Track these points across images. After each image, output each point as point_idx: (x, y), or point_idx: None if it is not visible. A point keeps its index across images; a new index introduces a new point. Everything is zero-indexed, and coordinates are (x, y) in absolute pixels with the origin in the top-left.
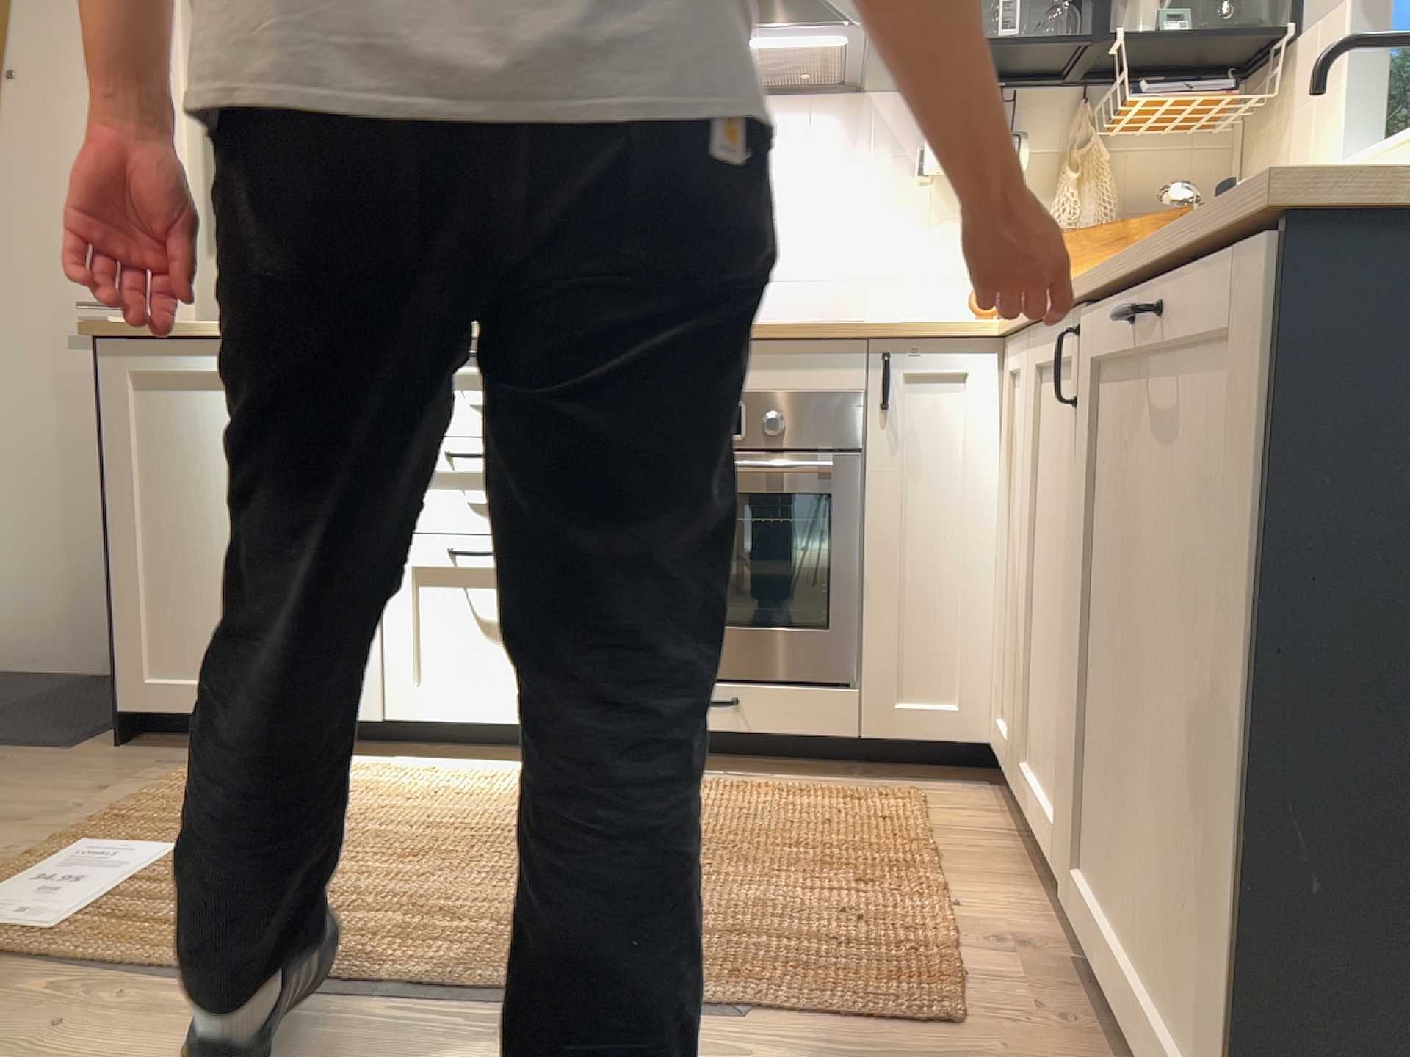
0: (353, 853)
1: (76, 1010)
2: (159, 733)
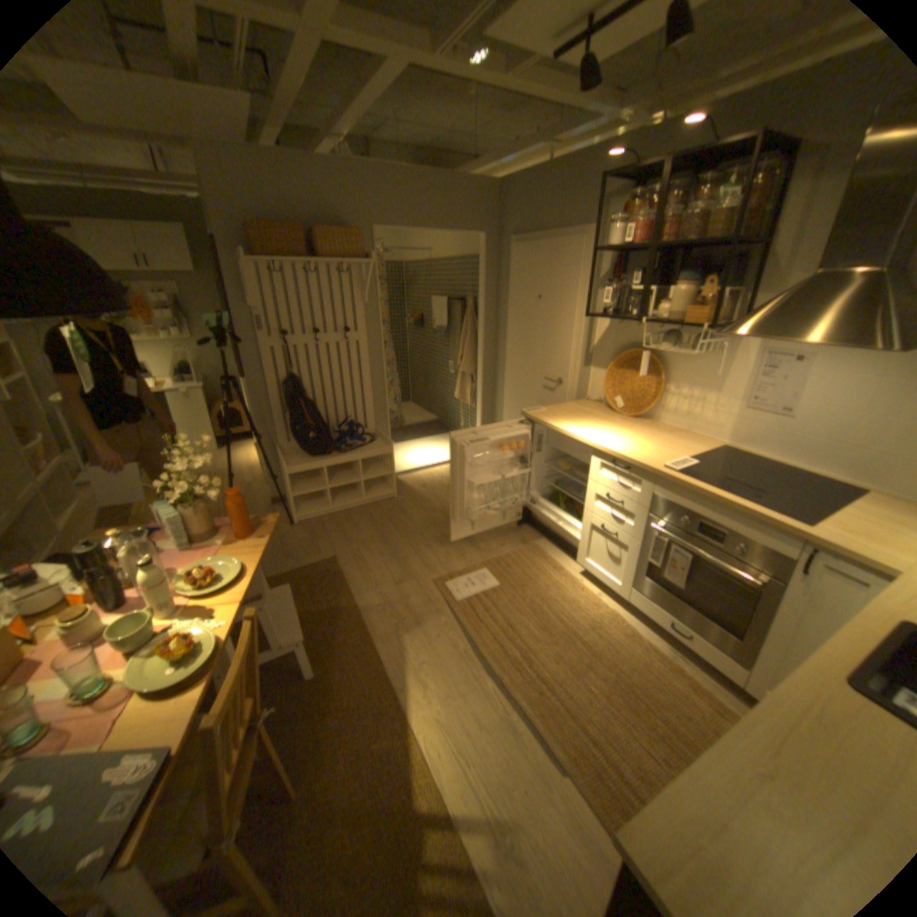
0: (532, 612)
1: (447, 629)
2: (530, 524)
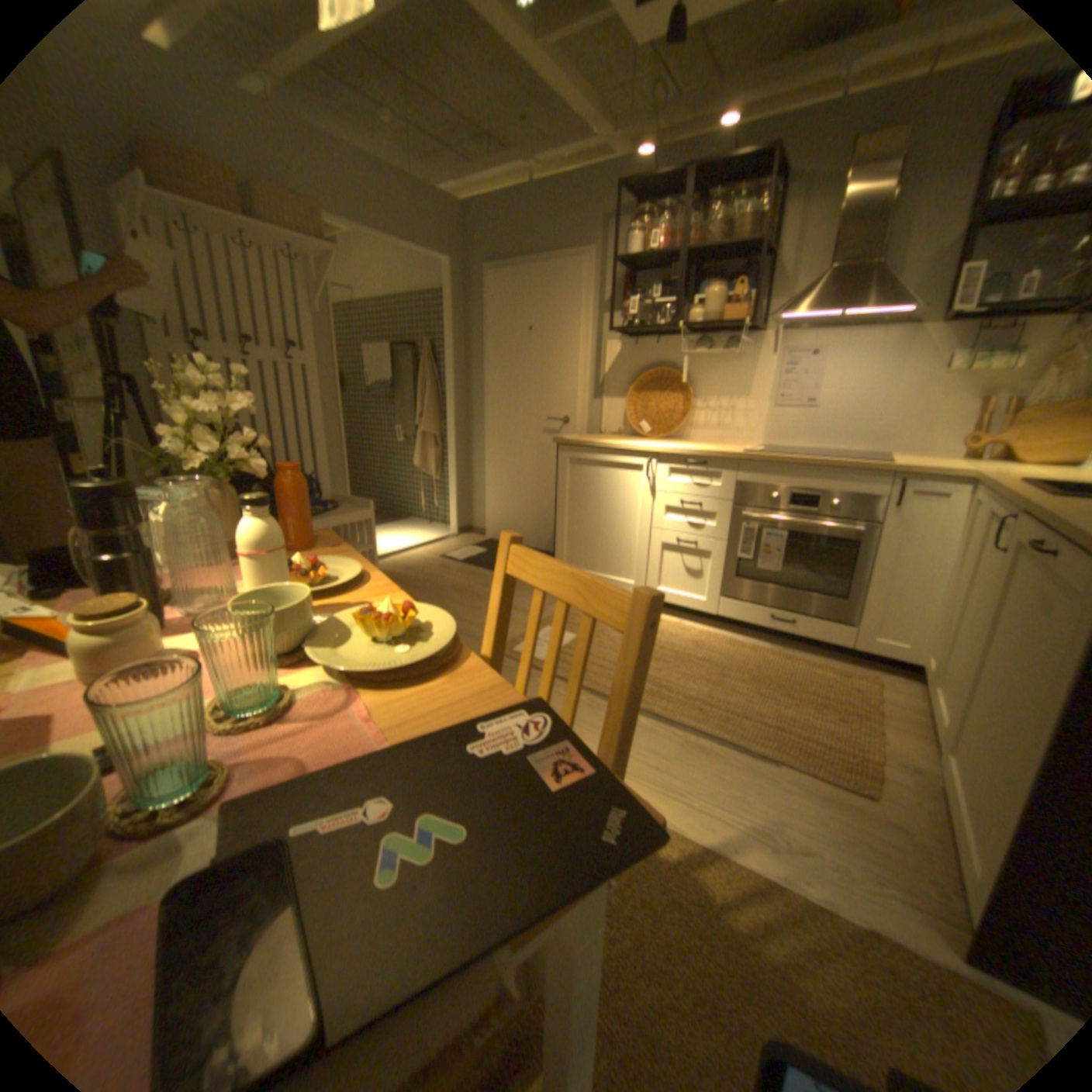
0: None
1: None
2: None
